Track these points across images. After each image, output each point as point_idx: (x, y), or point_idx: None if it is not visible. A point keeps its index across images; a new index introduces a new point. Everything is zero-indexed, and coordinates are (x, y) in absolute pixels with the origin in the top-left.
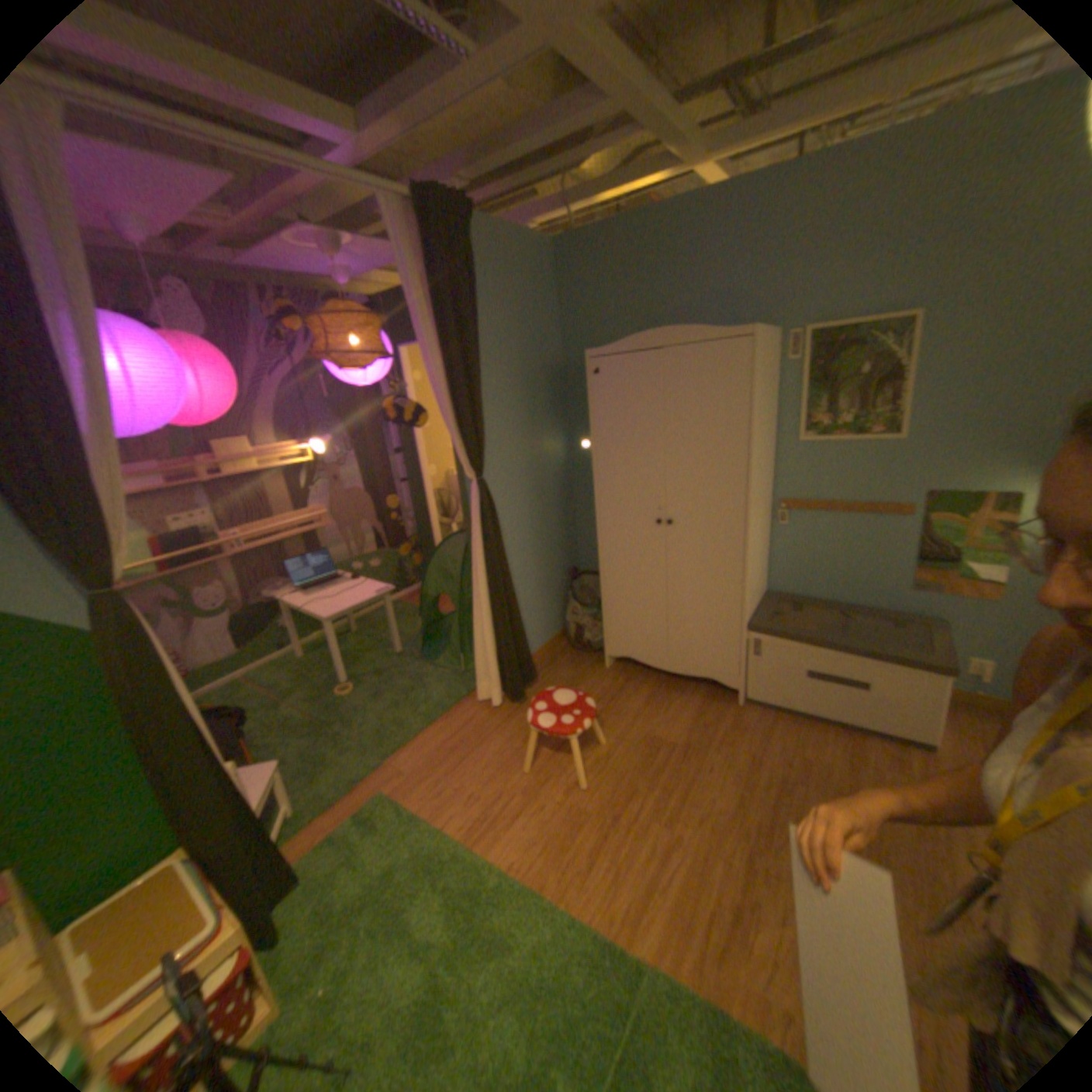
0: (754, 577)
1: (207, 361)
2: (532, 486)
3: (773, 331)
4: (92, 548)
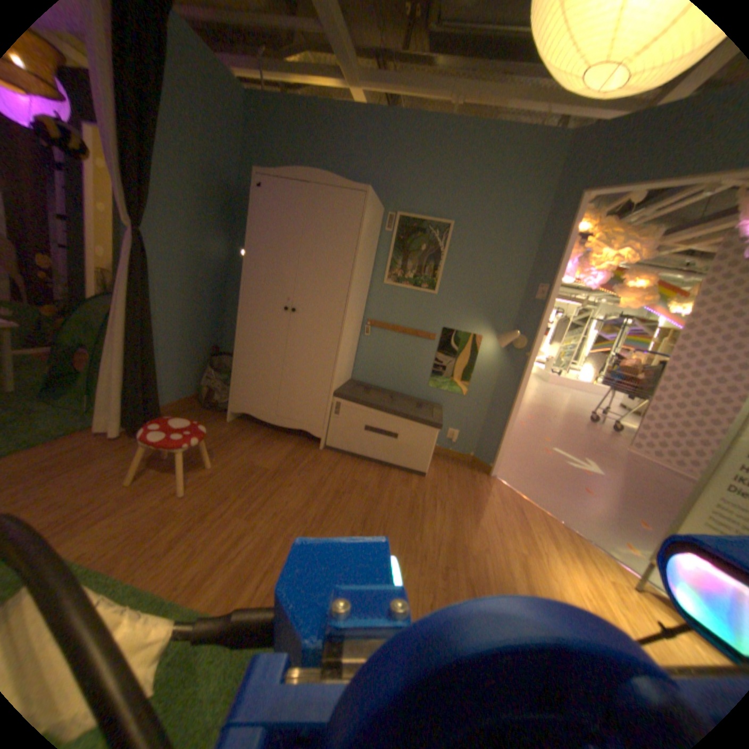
0: (342, 362)
1: None
2: (190, 267)
3: (379, 206)
4: None
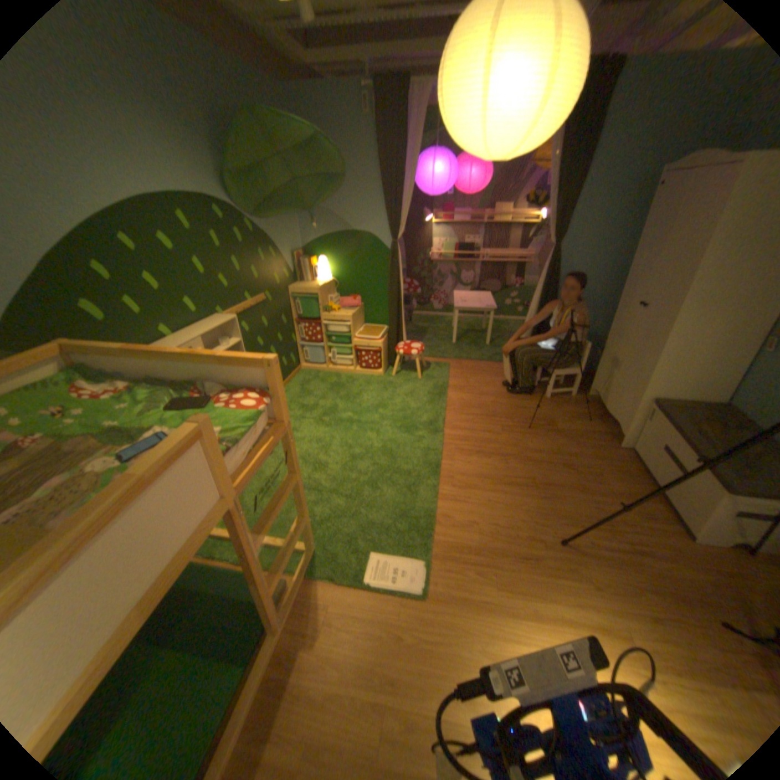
0: (682, 373)
1: (478, 167)
2: (615, 266)
3: None
4: (394, 229)
